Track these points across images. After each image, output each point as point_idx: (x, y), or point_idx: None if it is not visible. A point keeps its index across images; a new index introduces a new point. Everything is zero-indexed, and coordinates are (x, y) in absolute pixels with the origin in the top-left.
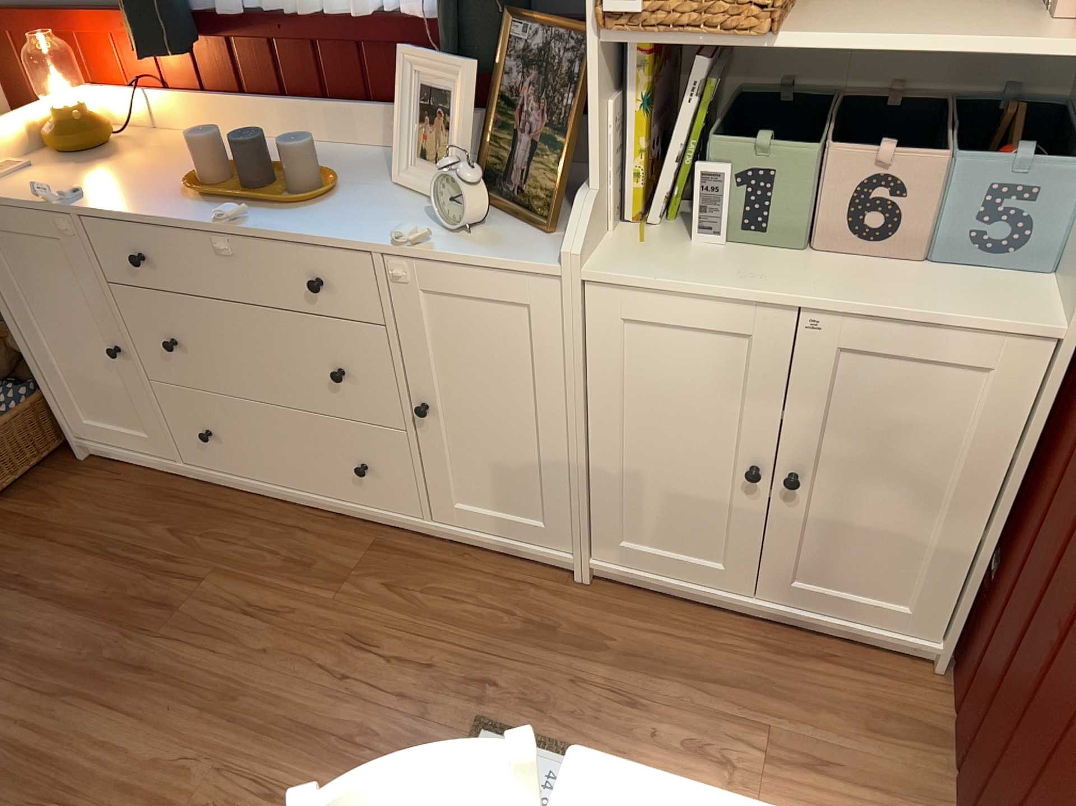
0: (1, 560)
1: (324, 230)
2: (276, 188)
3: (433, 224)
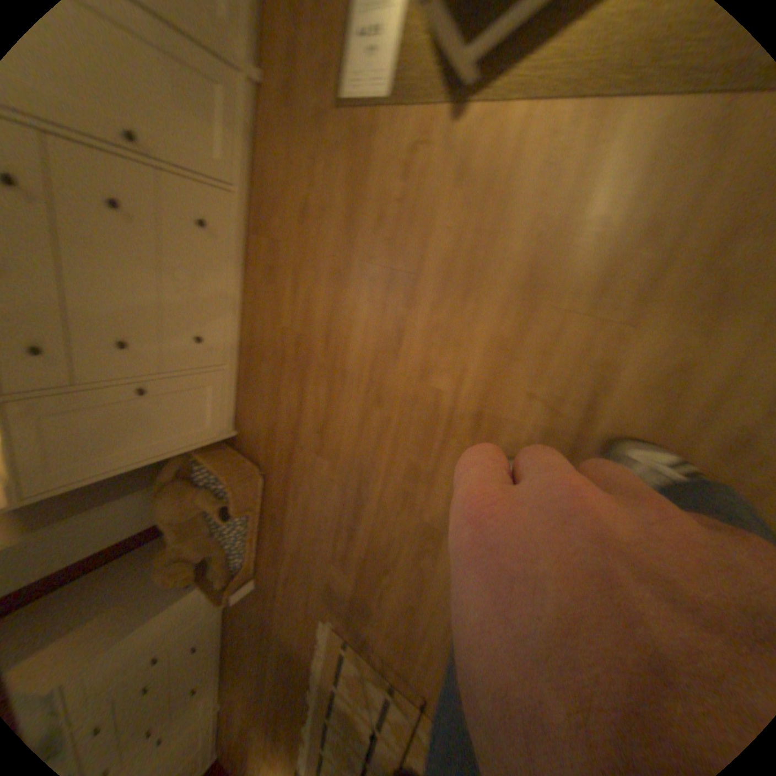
0: (282, 451)
1: None
2: None
3: None
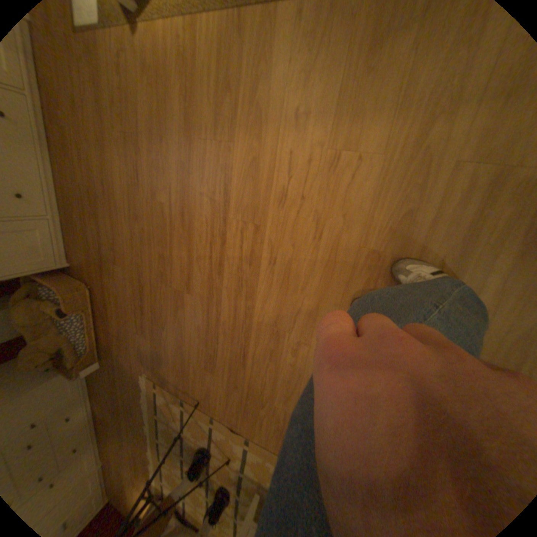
0: (95, 268)
1: None
2: None
3: None
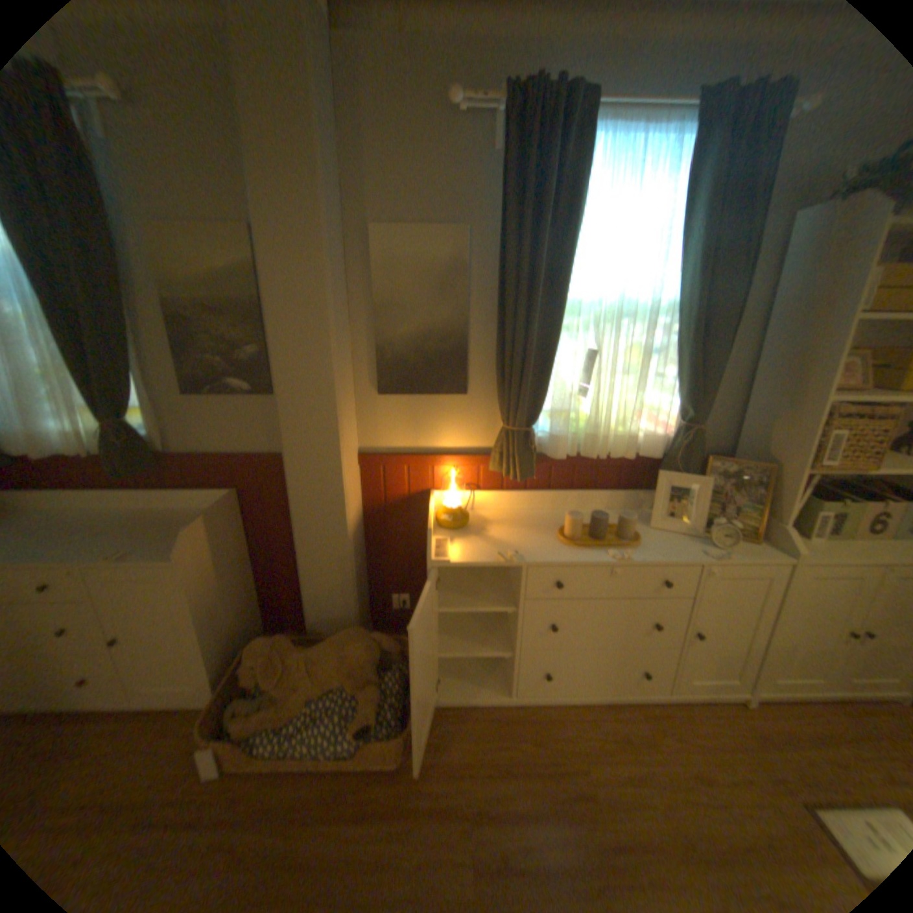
0: (448, 813)
1: (667, 555)
2: (607, 535)
3: (705, 545)
